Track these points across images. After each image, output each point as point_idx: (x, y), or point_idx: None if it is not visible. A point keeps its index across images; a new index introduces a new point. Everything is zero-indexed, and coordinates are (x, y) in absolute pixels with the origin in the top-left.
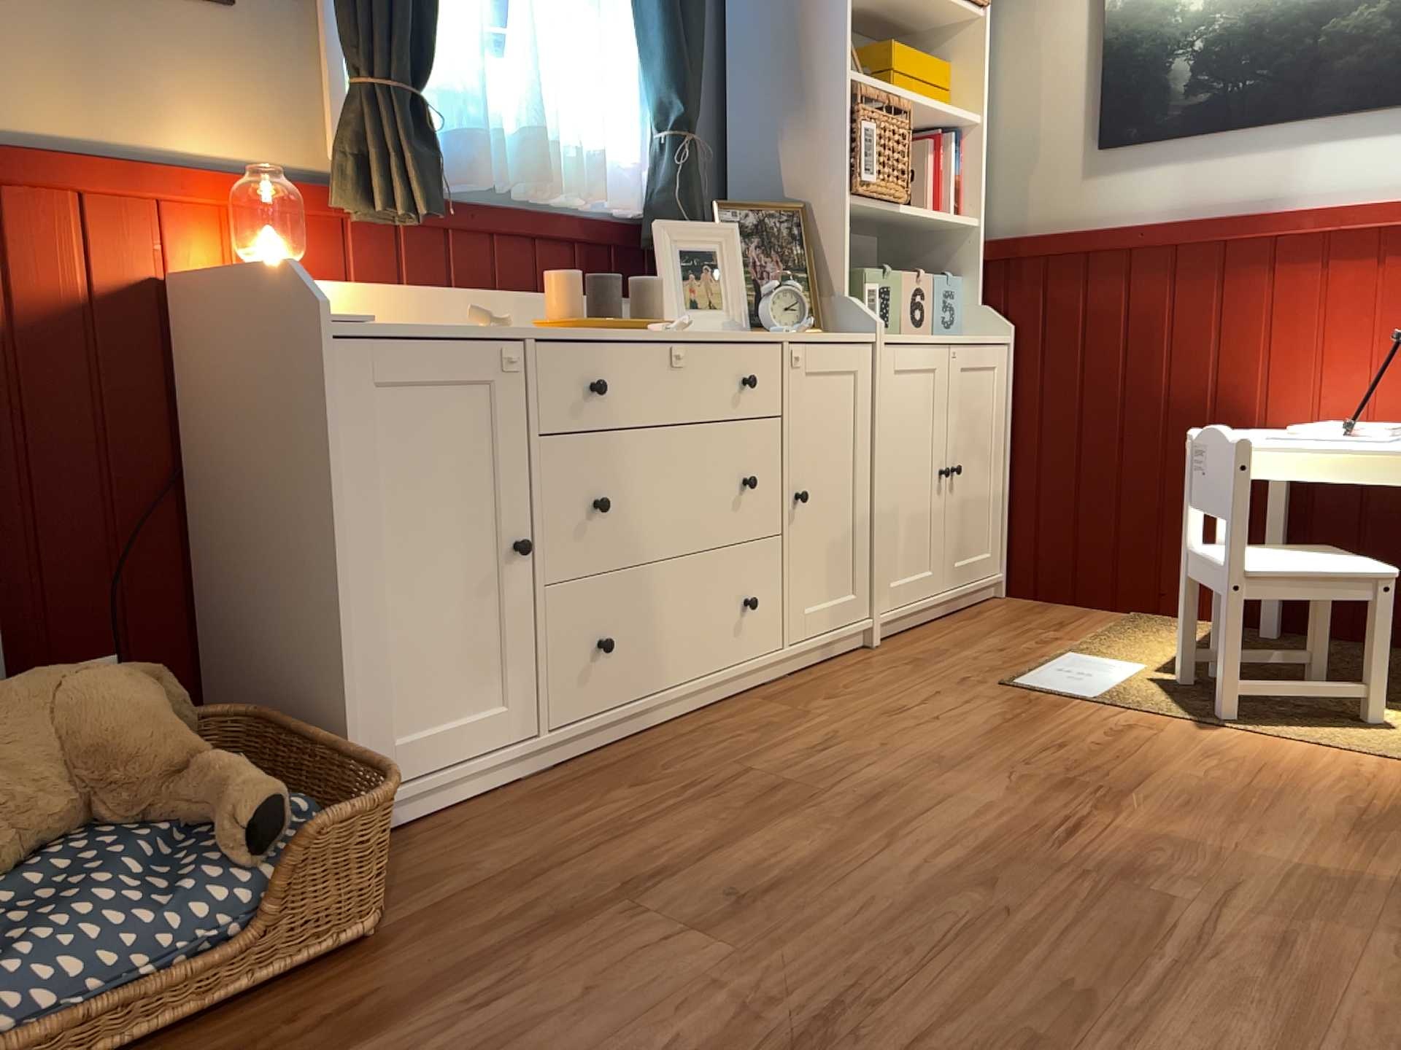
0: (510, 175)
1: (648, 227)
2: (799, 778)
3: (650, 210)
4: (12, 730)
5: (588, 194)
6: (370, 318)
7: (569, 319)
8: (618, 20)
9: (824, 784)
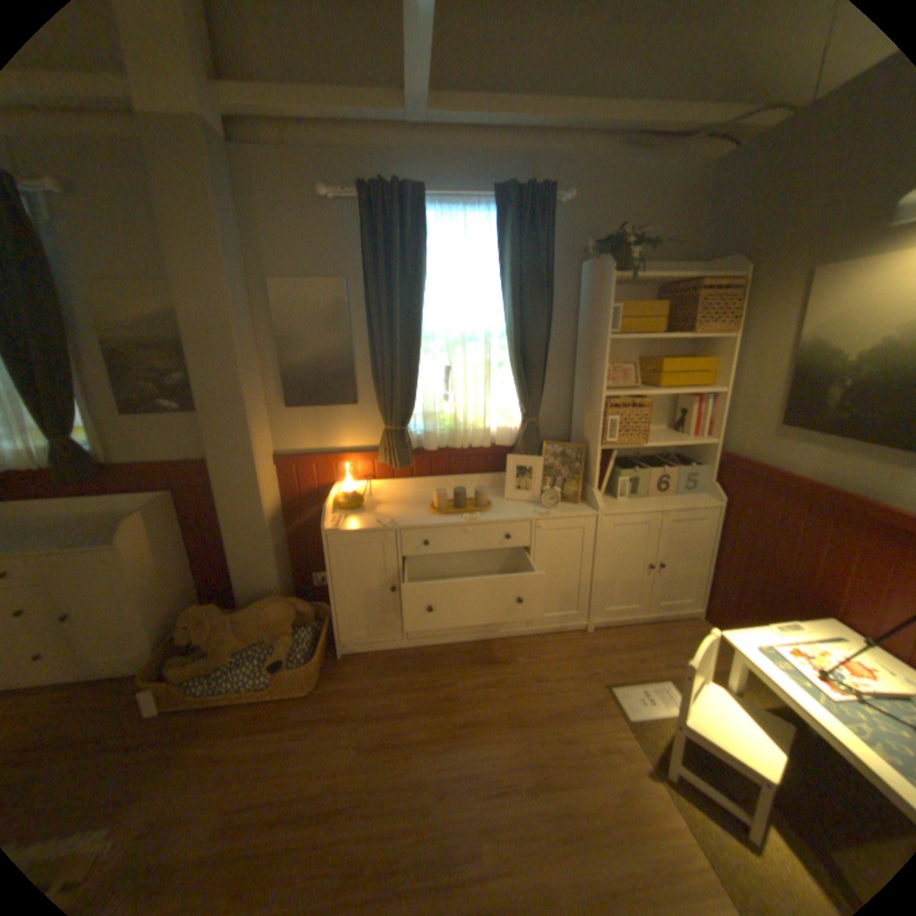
0: (449, 441)
1: (514, 451)
2: (462, 699)
3: (515, 444)
4: (251, 618)
5: (481, 445)
6: (339, 528)
7: (436, 510)
8: (506, 374)
9: (464, 709)
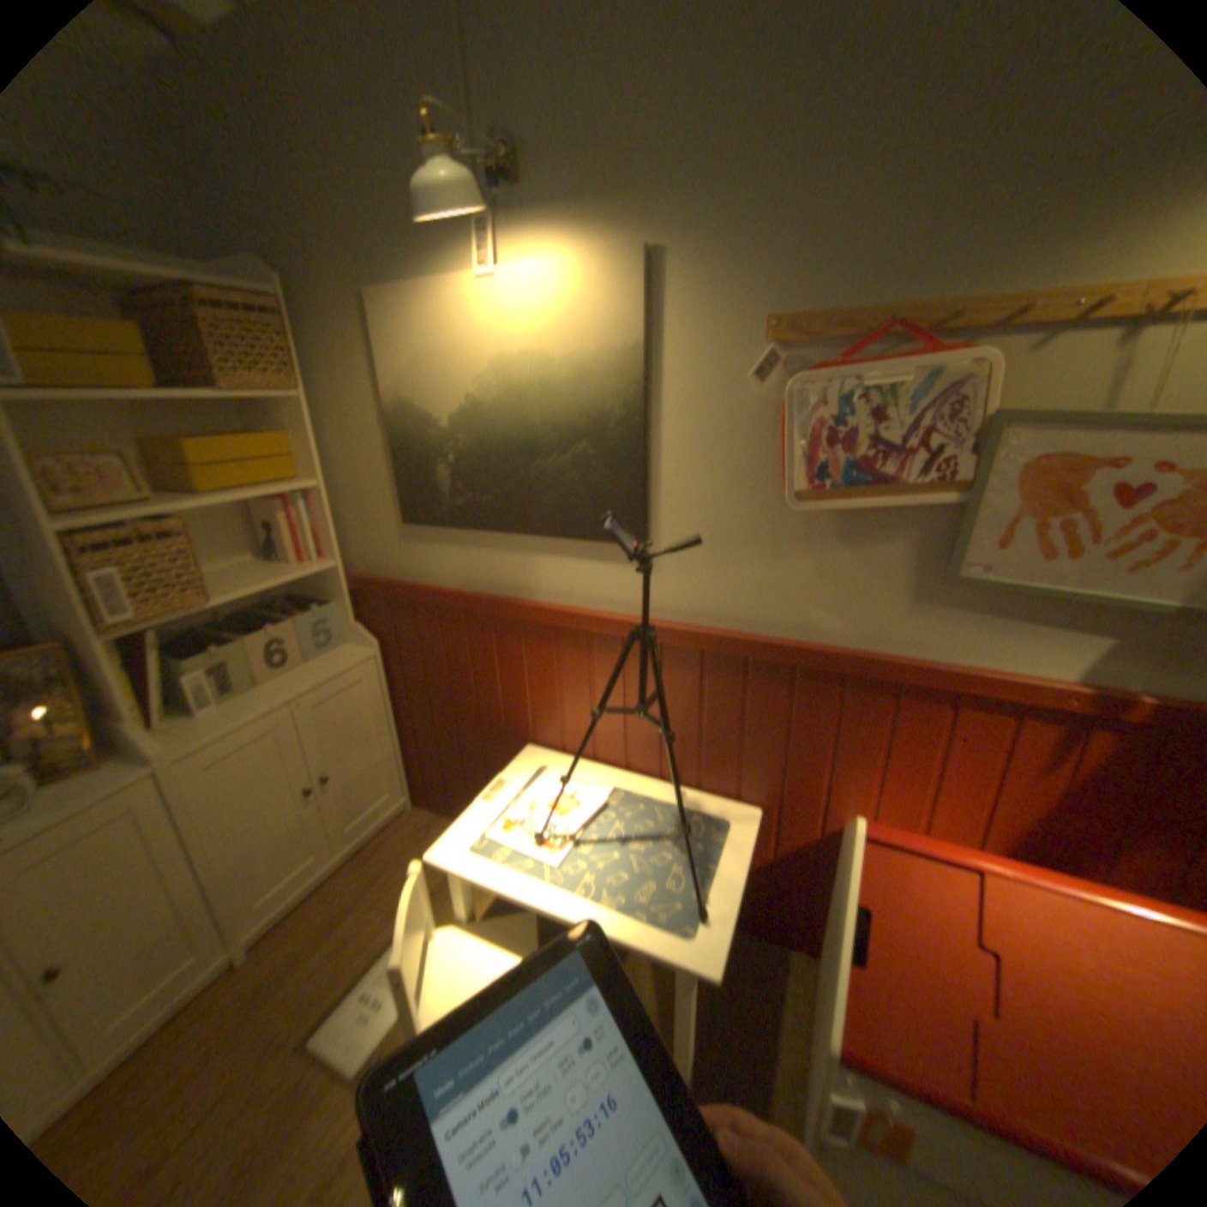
0: None
1: None
2: None
3: None
4: None
5: None
6: None
7: None
8: None
9: None
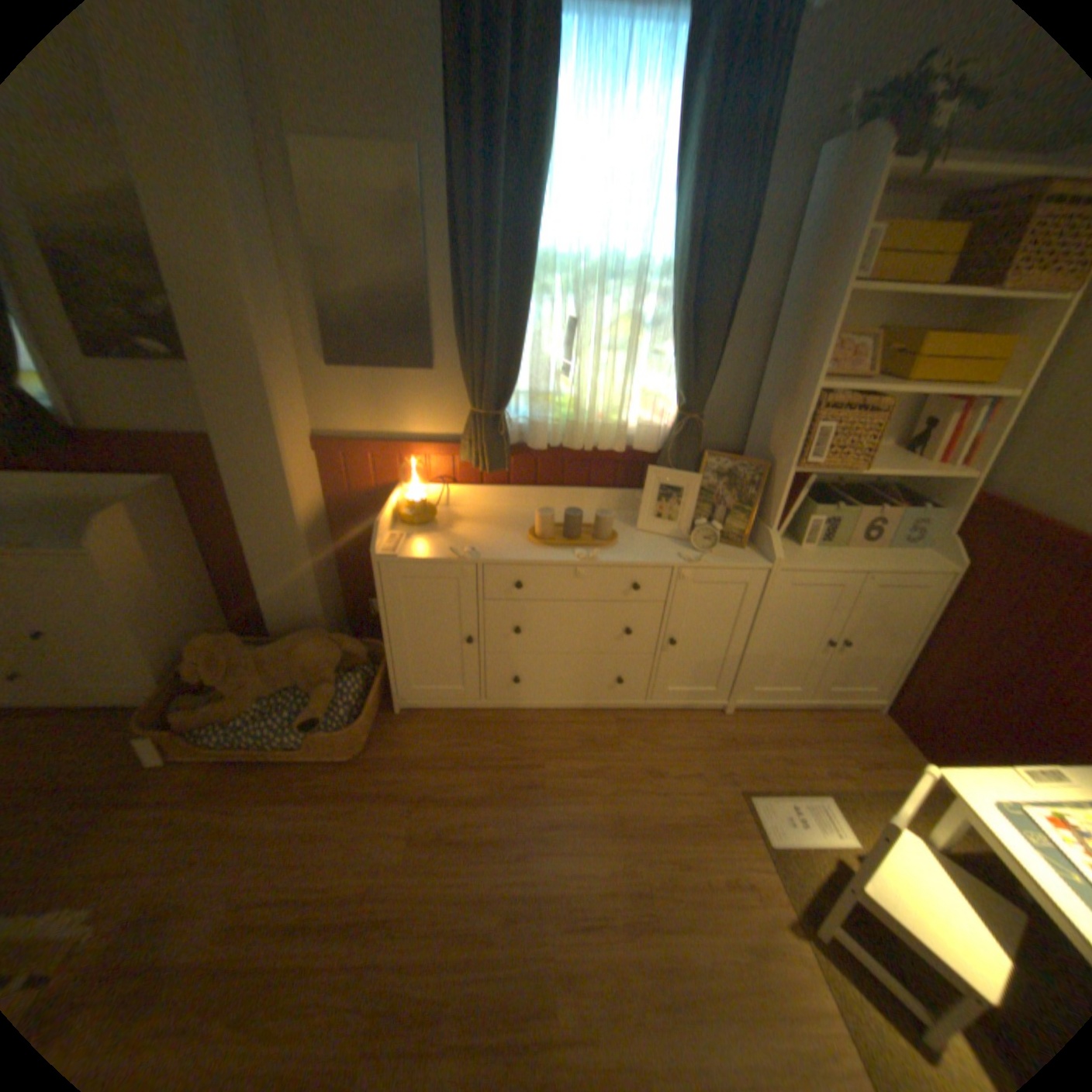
0: (566, 439)
1: (659, 461)
2: (551, 789)
3: (663, 452)
4: (282, 658)
5: (612, 448)
6: (398, 555)
7: (537, 539)
8: (664, 339)
9: (552, 802)
